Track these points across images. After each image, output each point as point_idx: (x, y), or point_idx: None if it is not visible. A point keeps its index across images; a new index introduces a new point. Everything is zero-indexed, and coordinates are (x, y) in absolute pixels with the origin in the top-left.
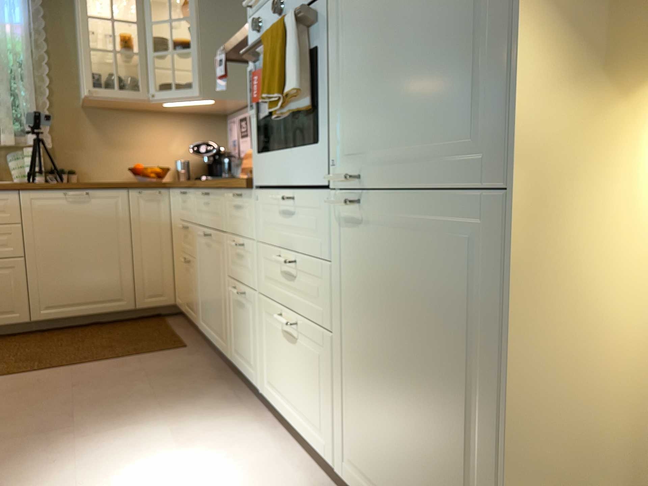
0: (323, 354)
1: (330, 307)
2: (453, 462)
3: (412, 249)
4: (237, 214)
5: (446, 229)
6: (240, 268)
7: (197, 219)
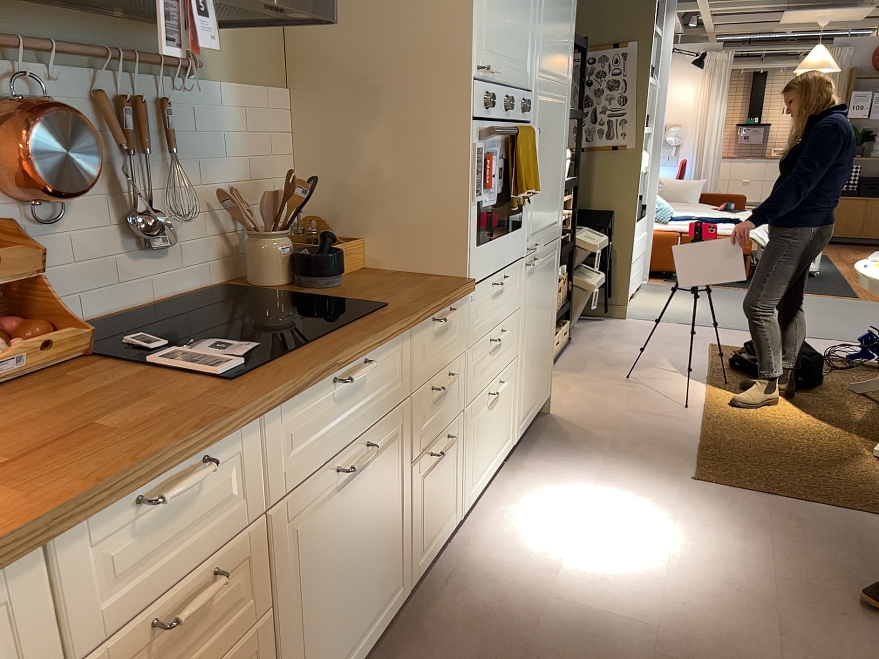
0: (511, 378)
1: (517, 338)
2: (546, 349)
3: (545, 272)
4: (438, 343)
5: (551, 257)
6: (437, 416)
7: (292, 476)
